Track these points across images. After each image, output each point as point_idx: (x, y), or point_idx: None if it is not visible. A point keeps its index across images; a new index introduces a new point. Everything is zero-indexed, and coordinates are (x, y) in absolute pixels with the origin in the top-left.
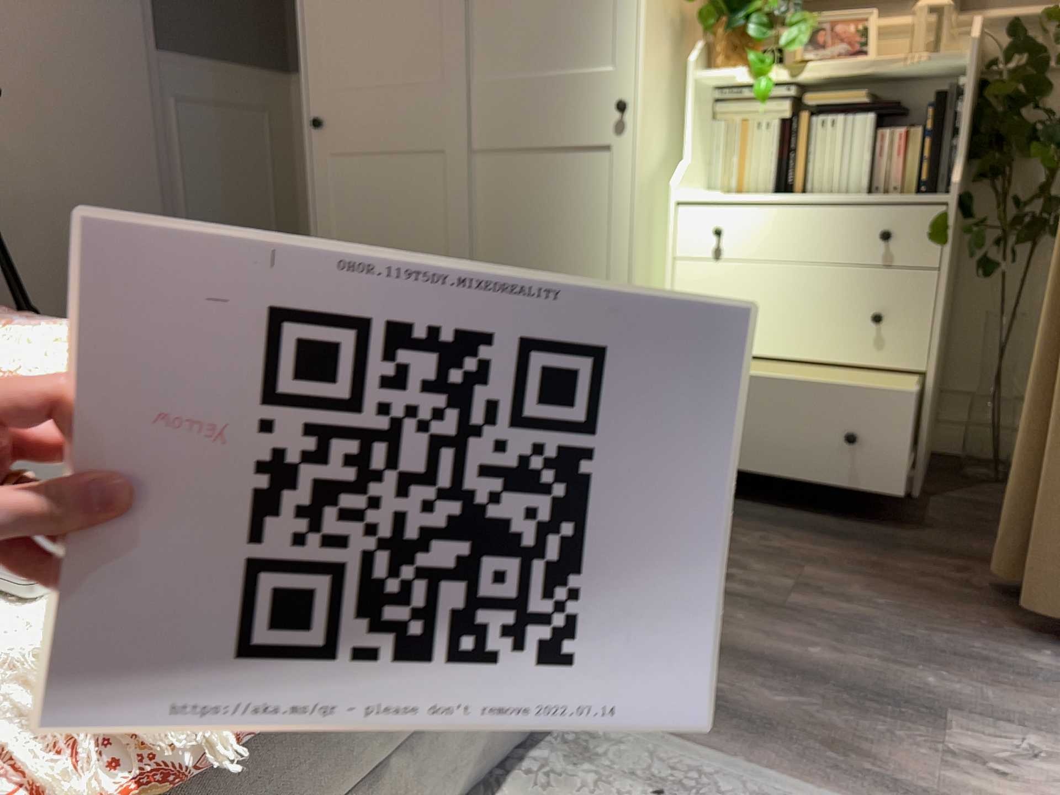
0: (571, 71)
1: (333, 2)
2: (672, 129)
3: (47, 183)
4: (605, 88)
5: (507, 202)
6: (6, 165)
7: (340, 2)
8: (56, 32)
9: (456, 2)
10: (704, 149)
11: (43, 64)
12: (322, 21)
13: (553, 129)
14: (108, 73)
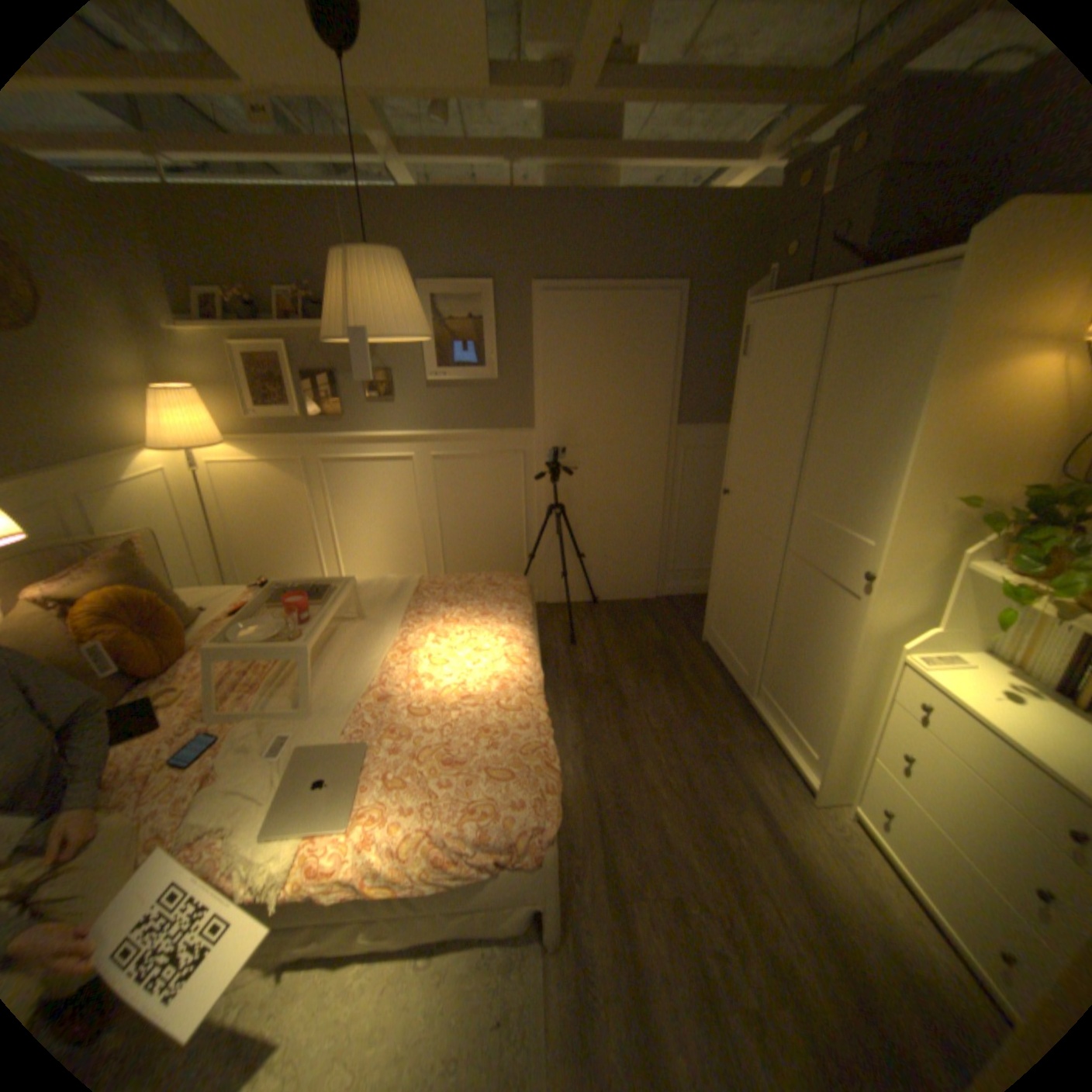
0: (848, 530)
1: (744, 425)
2: (937, 596)
3: (601, 498)
4: (864, 554)
5: (797, 591)
6: (584, 491)
7: (746, 426)
8: (618, 428)
9: (794, 454)
10: (974, 620)
11: (609, 444)
12: (738, 434)
13: (829, 563)
14: (641, 443)
